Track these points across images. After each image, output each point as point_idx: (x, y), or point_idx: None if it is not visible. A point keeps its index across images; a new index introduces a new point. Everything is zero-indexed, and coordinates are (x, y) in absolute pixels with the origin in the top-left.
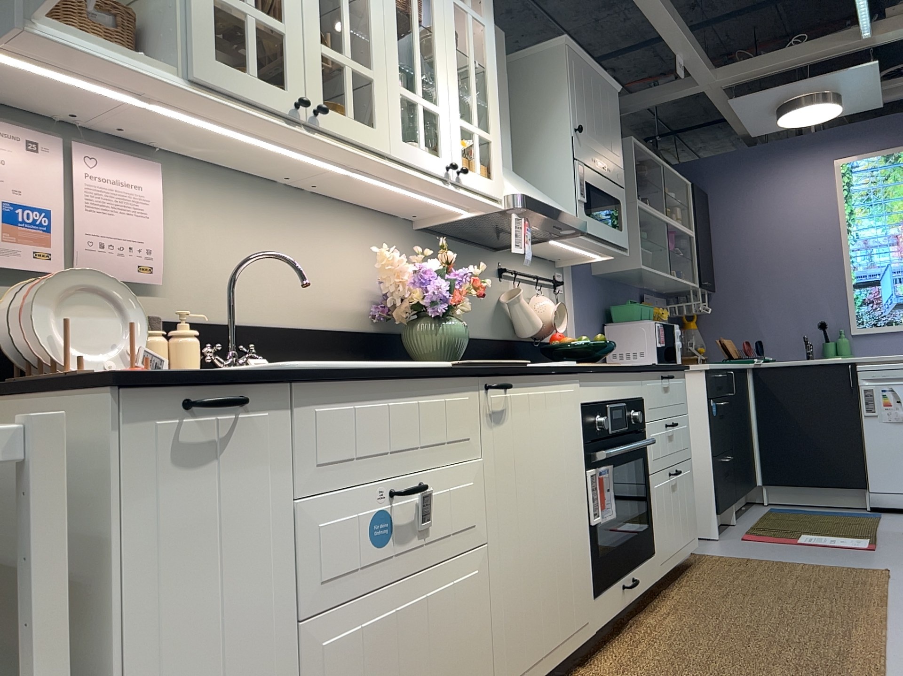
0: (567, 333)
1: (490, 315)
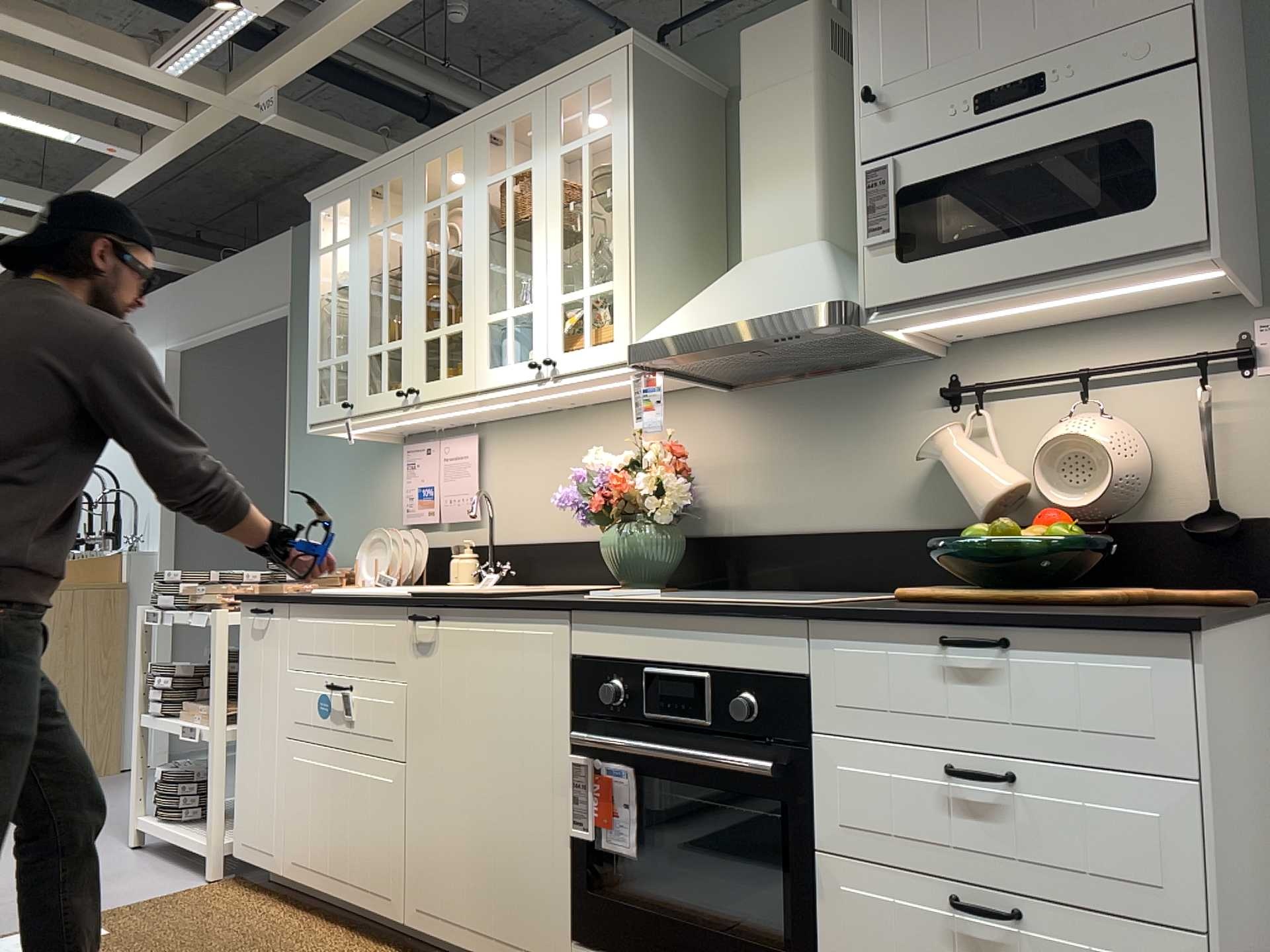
0: None
1: (903, 486)
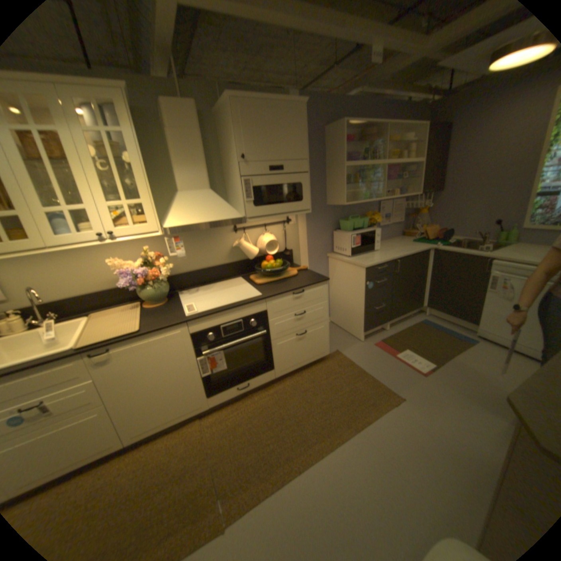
0: (296, 244)
1: (226, 253)
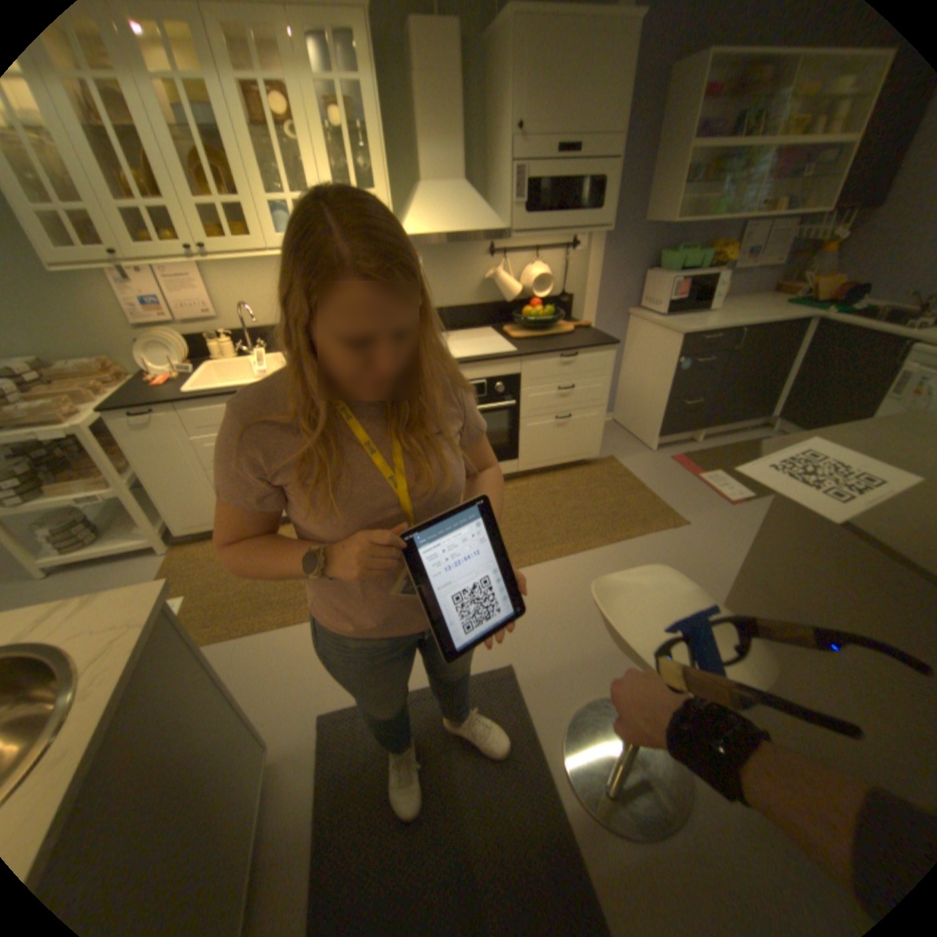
0: (581, 285)
1: (473, 288)
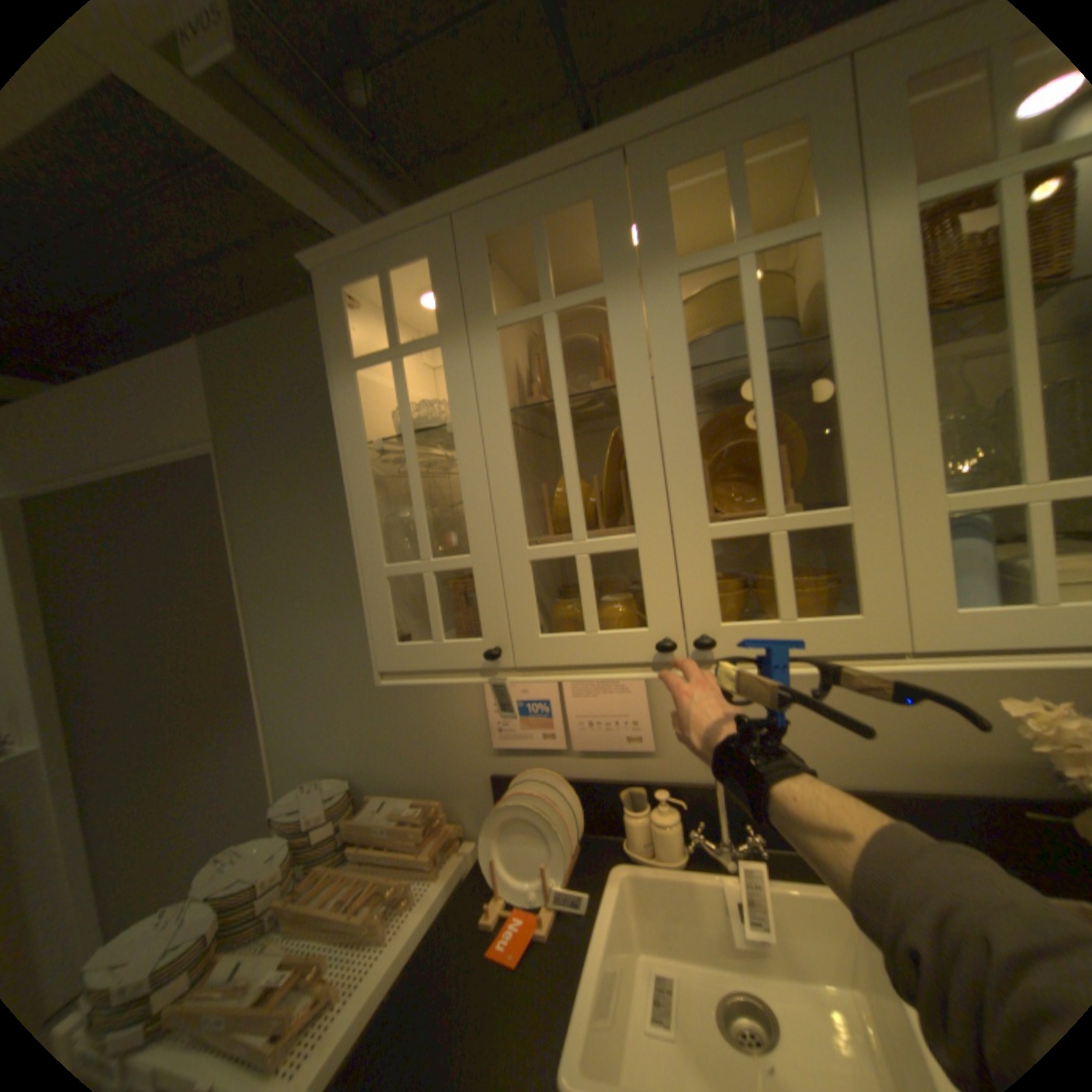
0: None
1: None
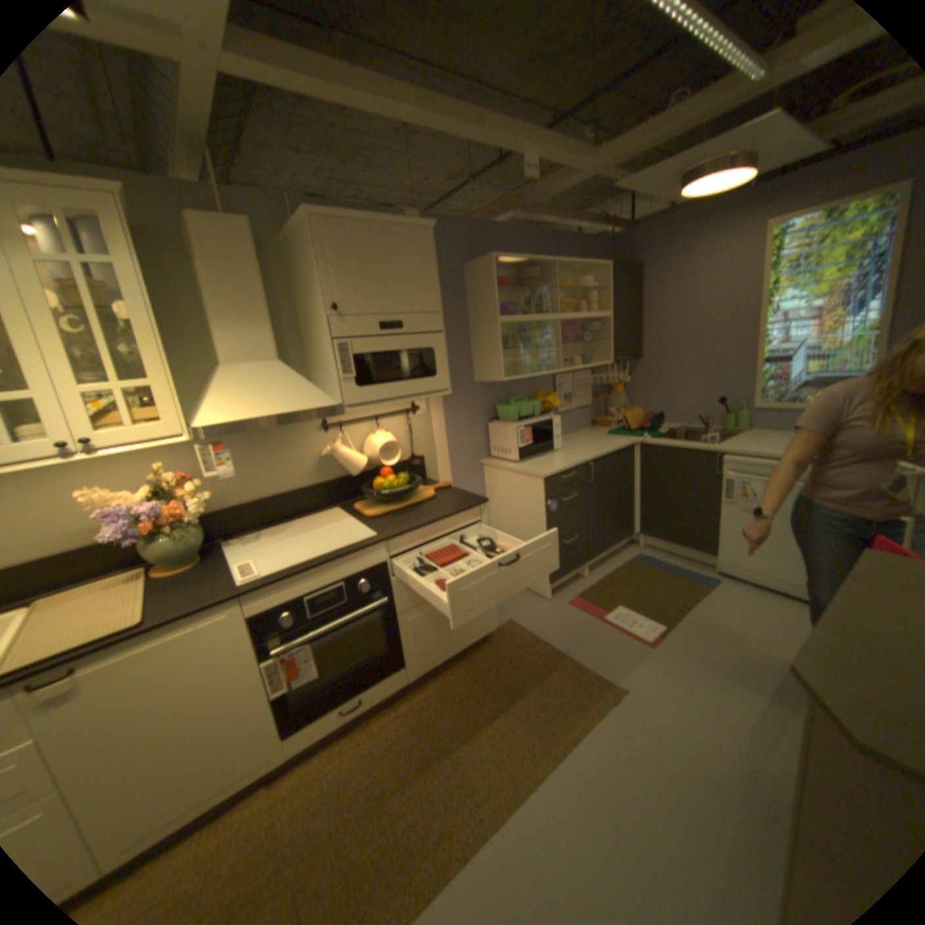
0: (429, 446)
1: (308, 467)
